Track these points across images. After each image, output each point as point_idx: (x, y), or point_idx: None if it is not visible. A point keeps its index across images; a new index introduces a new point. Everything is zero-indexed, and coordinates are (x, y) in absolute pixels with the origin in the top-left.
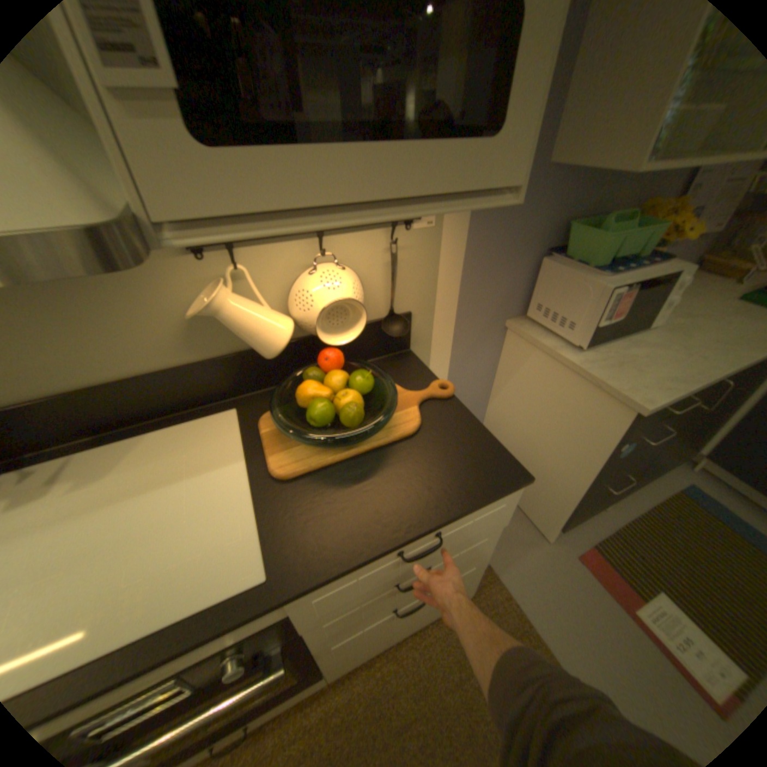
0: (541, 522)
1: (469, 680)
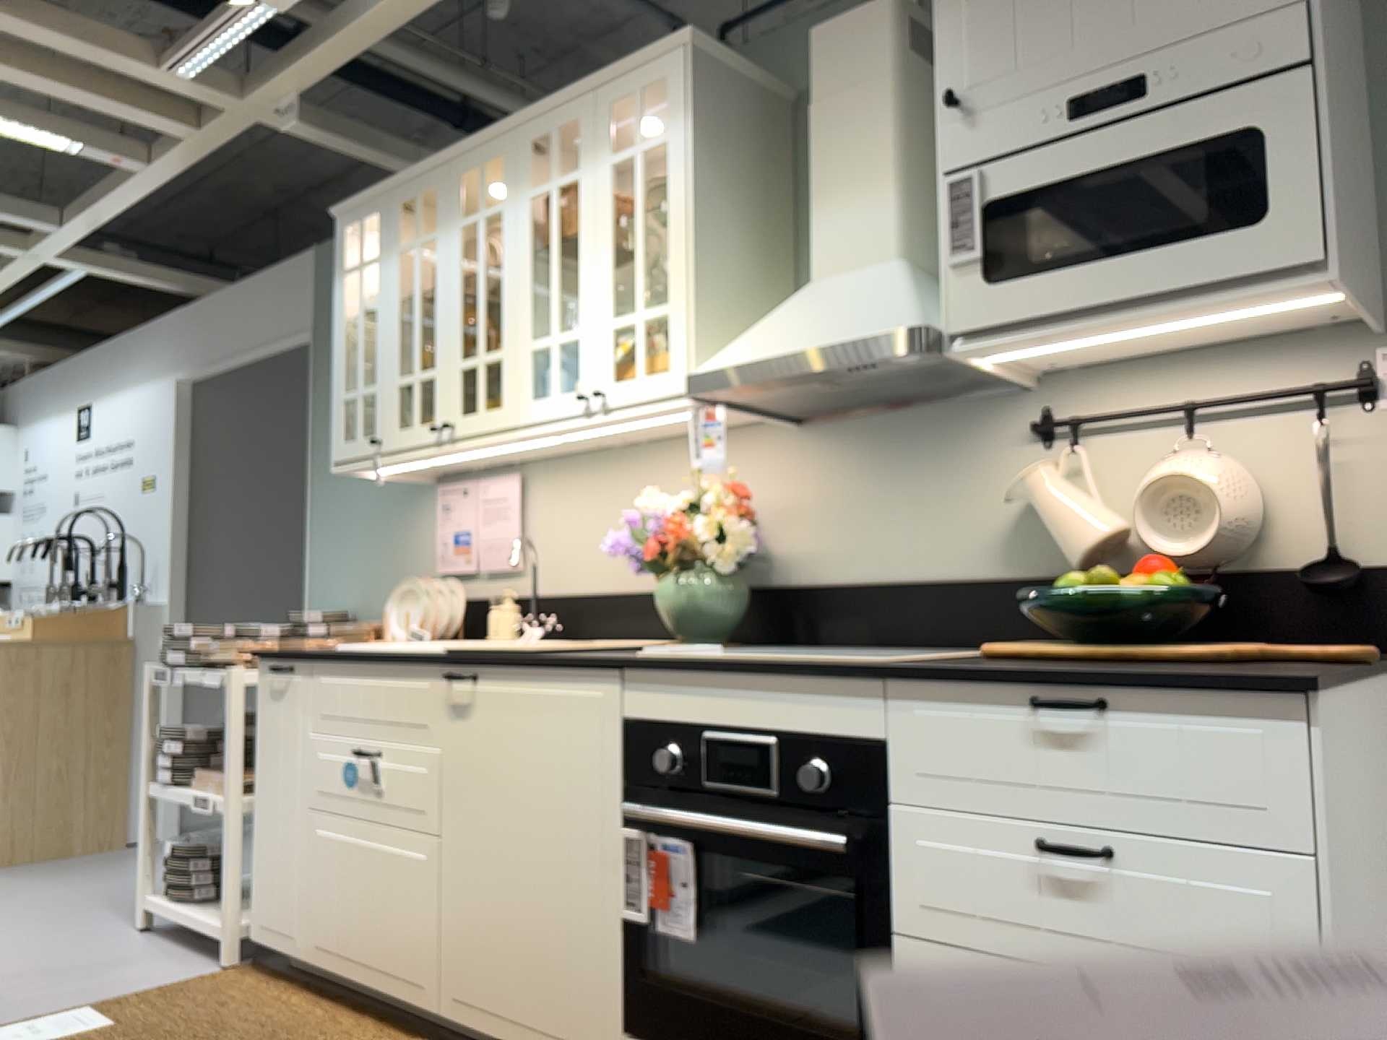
0: None
1: None
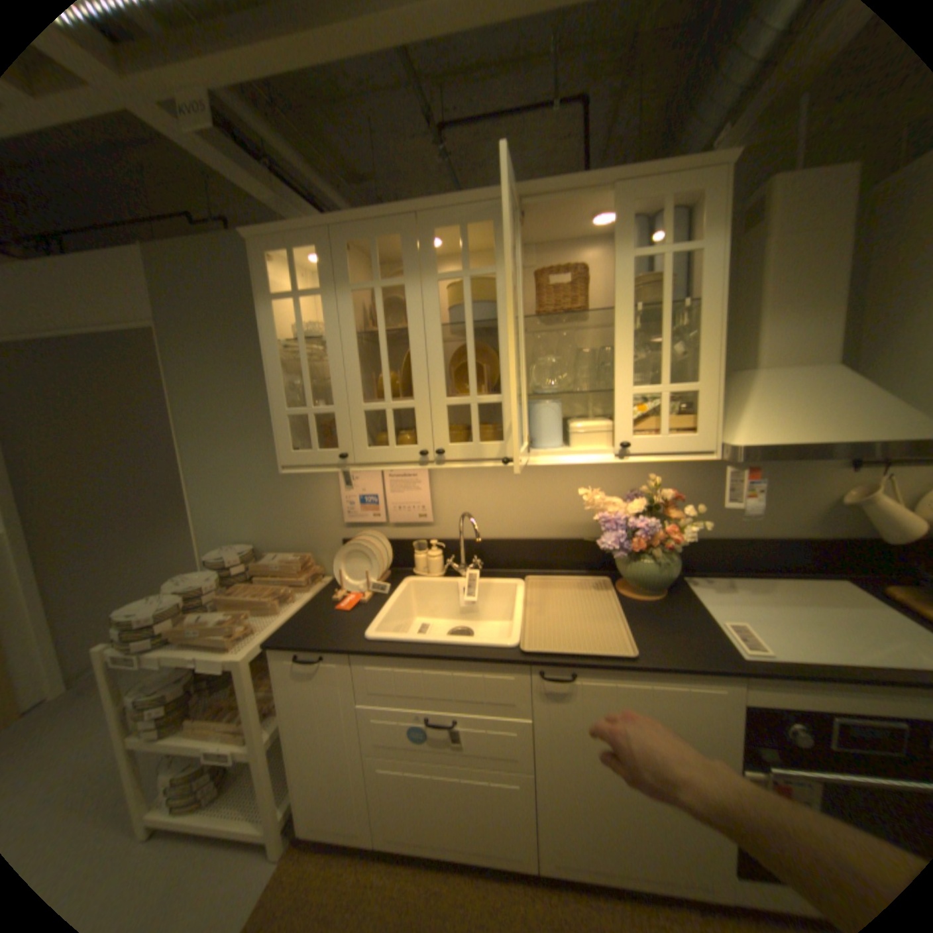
0: None
1: None
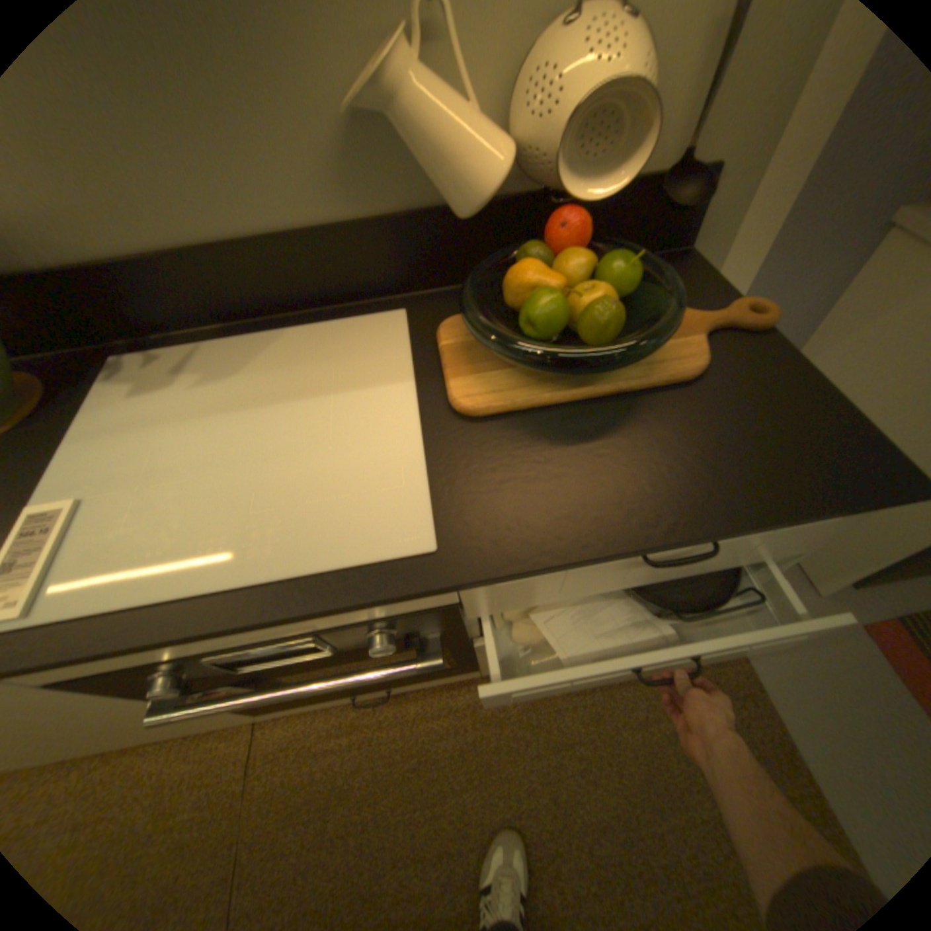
0: (817, 565)
1: (660, 724)
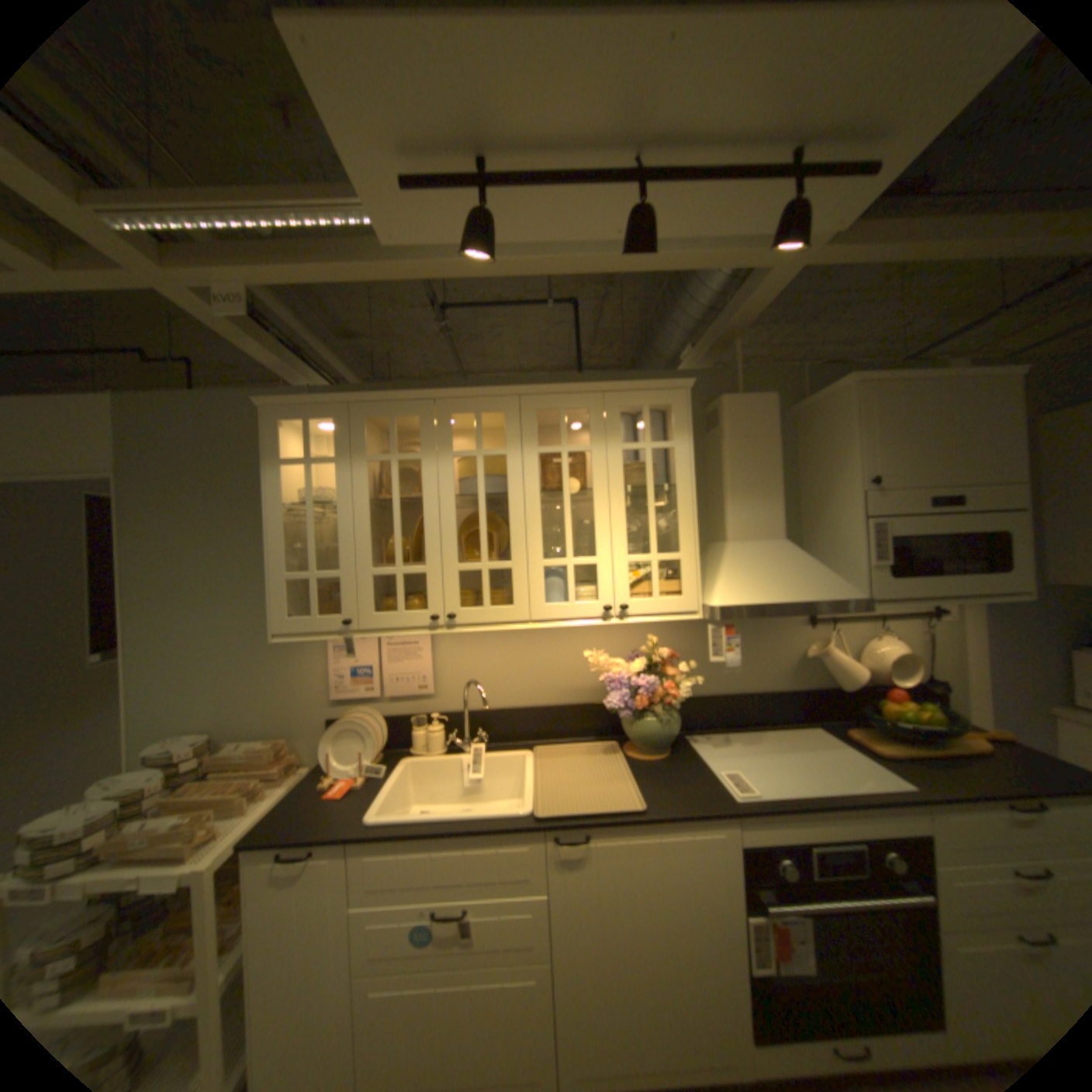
0: None
1: None
